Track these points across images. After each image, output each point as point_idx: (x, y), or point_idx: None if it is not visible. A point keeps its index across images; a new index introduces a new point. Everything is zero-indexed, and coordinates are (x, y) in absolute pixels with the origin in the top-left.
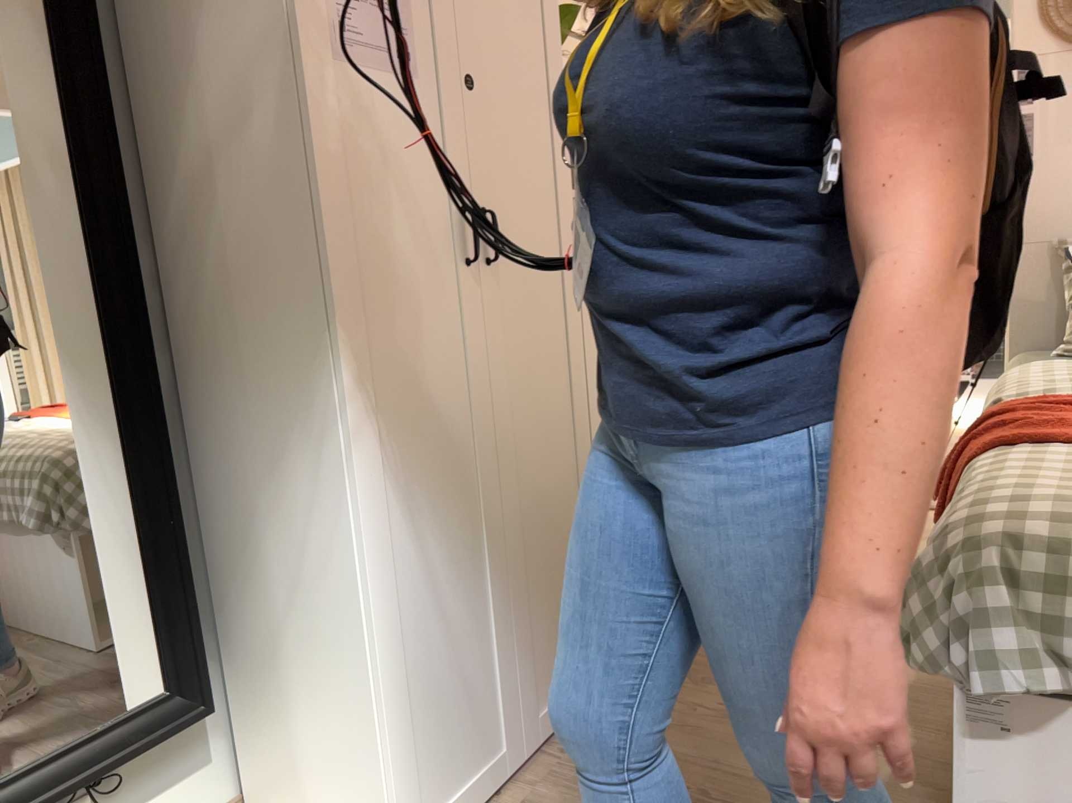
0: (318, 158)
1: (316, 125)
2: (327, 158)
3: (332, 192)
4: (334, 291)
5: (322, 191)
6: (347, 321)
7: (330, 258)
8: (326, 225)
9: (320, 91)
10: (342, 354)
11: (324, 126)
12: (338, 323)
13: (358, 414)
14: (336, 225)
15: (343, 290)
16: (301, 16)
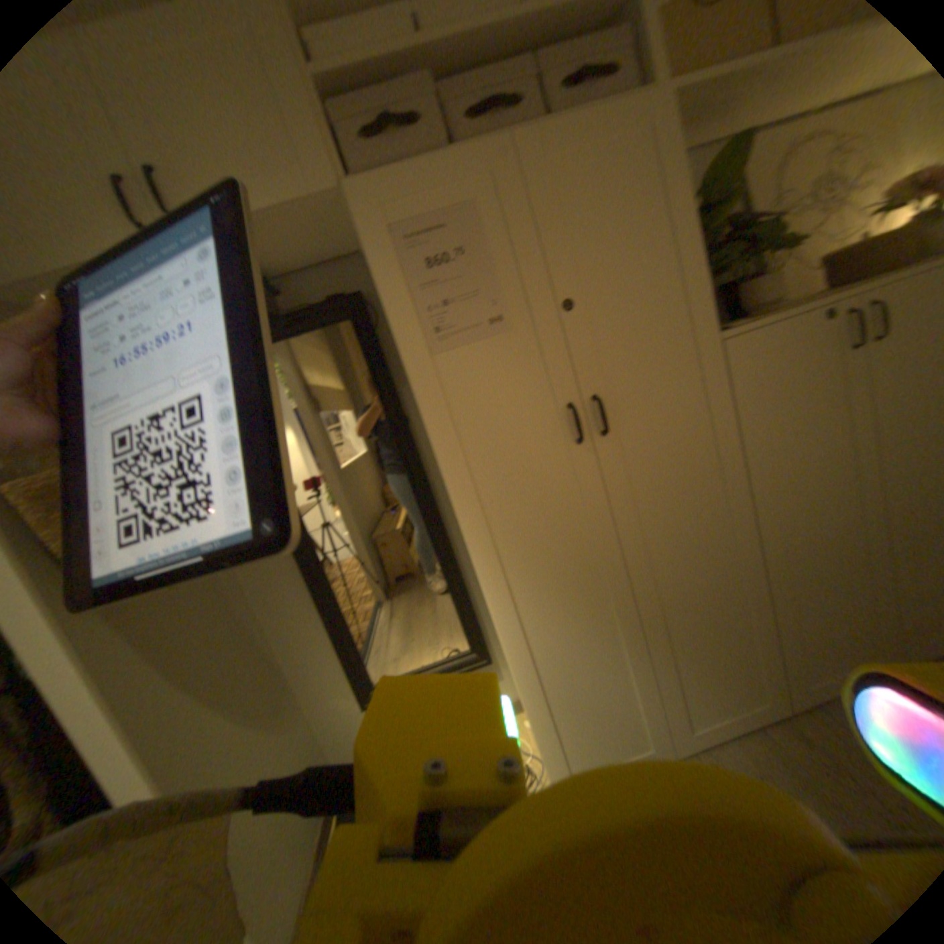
0: (428, 423)
1: (422, 404)
2: (436, 420)
3: (443, 439)
4: (454, 497)
5: (435, 442)
6: (468, 512)
7: (447, 479)
8: (441, 461)
9: (423, 381)
10: (466, 532)
11: (430, 401)
12: (460, 515)
13: (485, 563)
14: (449, 458)
15: (462, 494)
16: (400, 341)
